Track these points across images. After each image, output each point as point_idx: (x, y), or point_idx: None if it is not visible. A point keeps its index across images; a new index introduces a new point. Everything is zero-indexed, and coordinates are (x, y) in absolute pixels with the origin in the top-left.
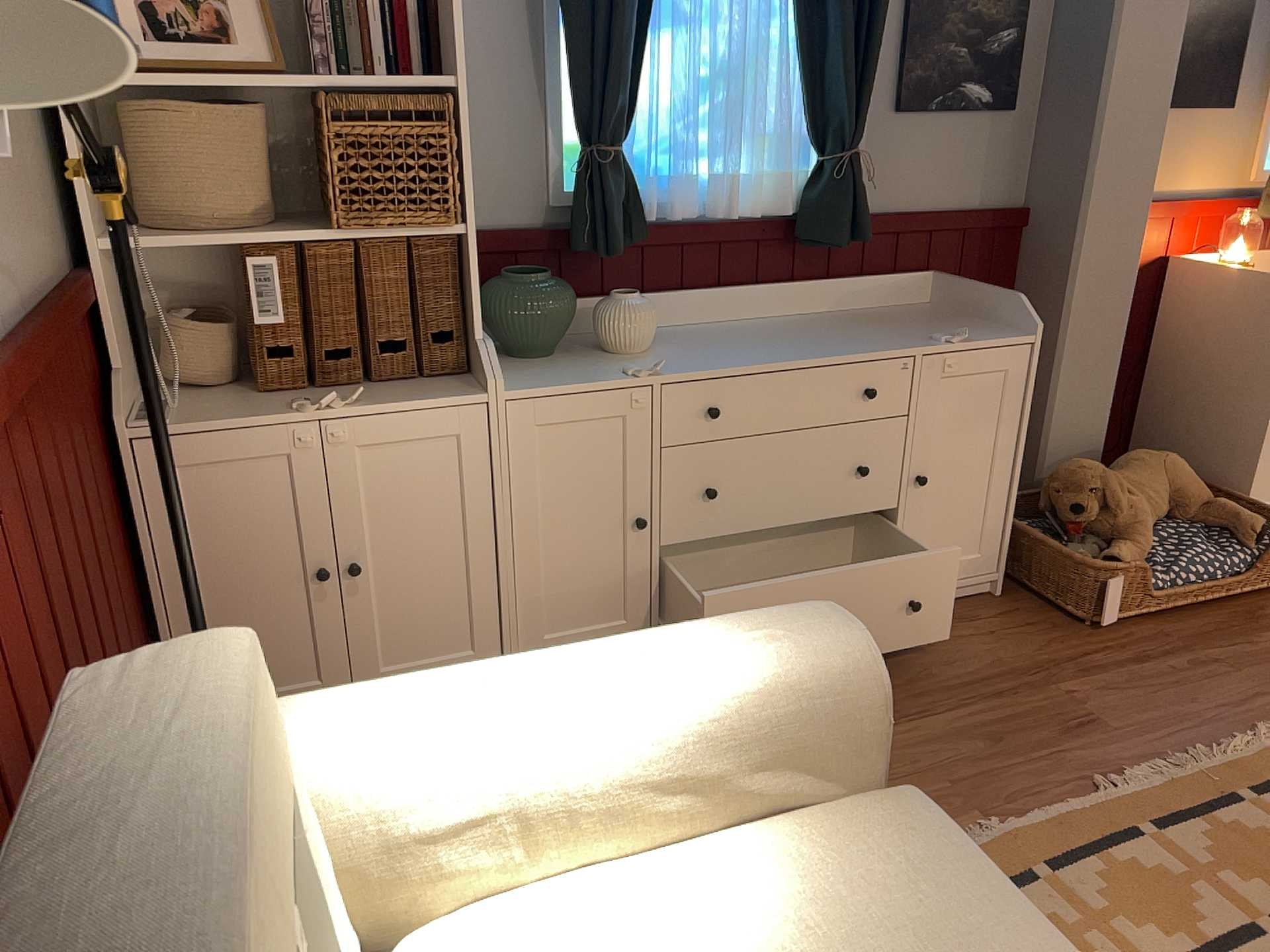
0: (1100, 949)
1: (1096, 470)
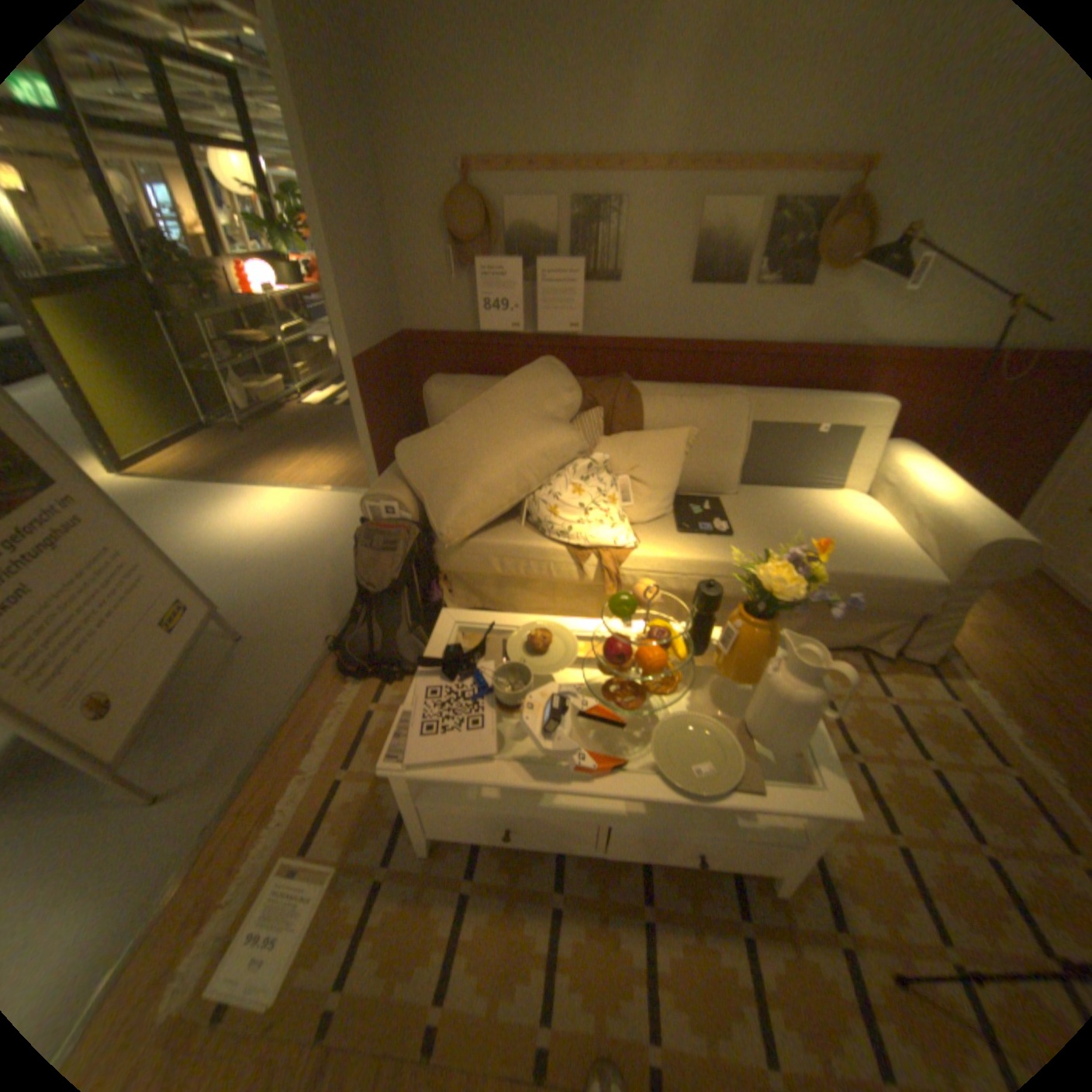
0: (953, 761)
1: None
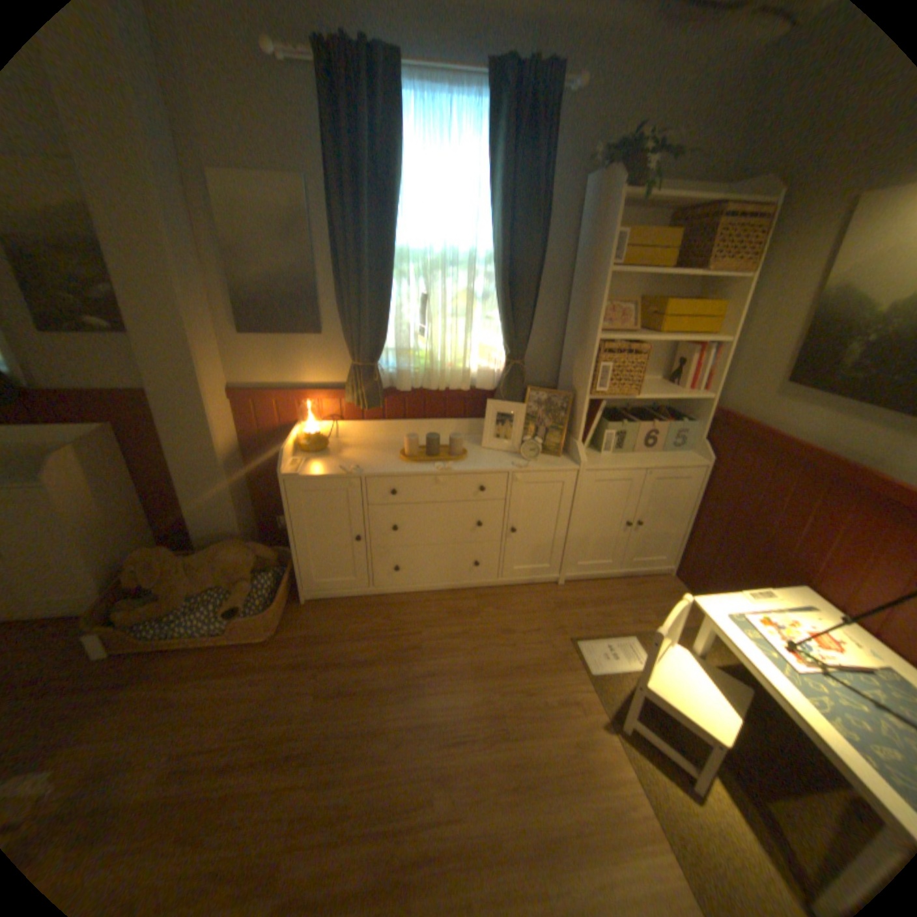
0: None
1: (143, 560)
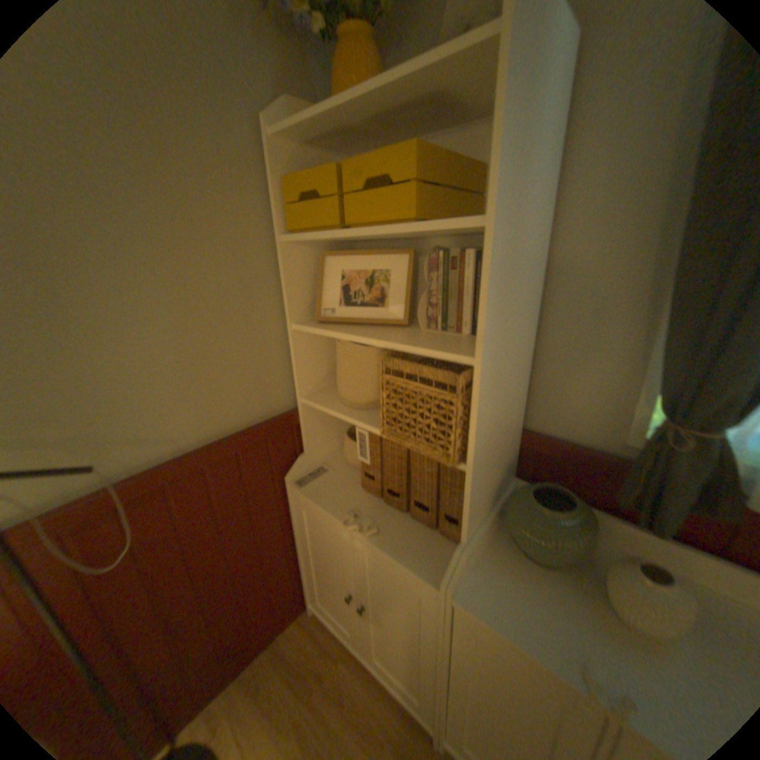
0: None
1: None
